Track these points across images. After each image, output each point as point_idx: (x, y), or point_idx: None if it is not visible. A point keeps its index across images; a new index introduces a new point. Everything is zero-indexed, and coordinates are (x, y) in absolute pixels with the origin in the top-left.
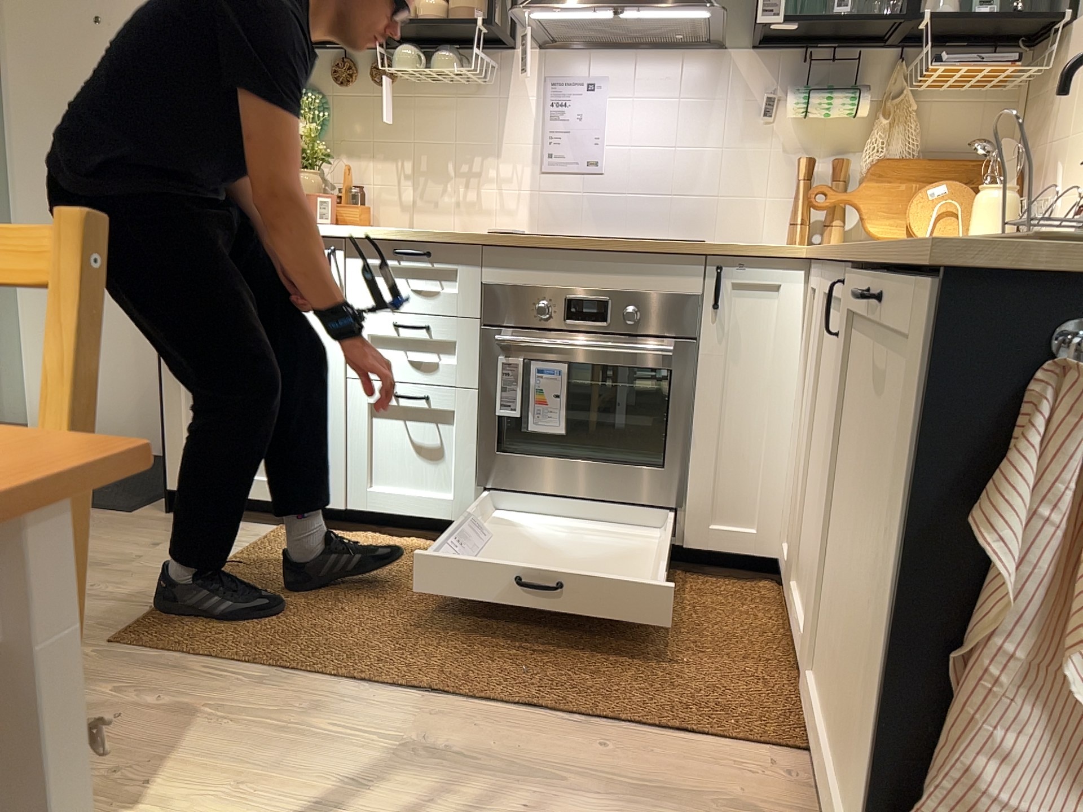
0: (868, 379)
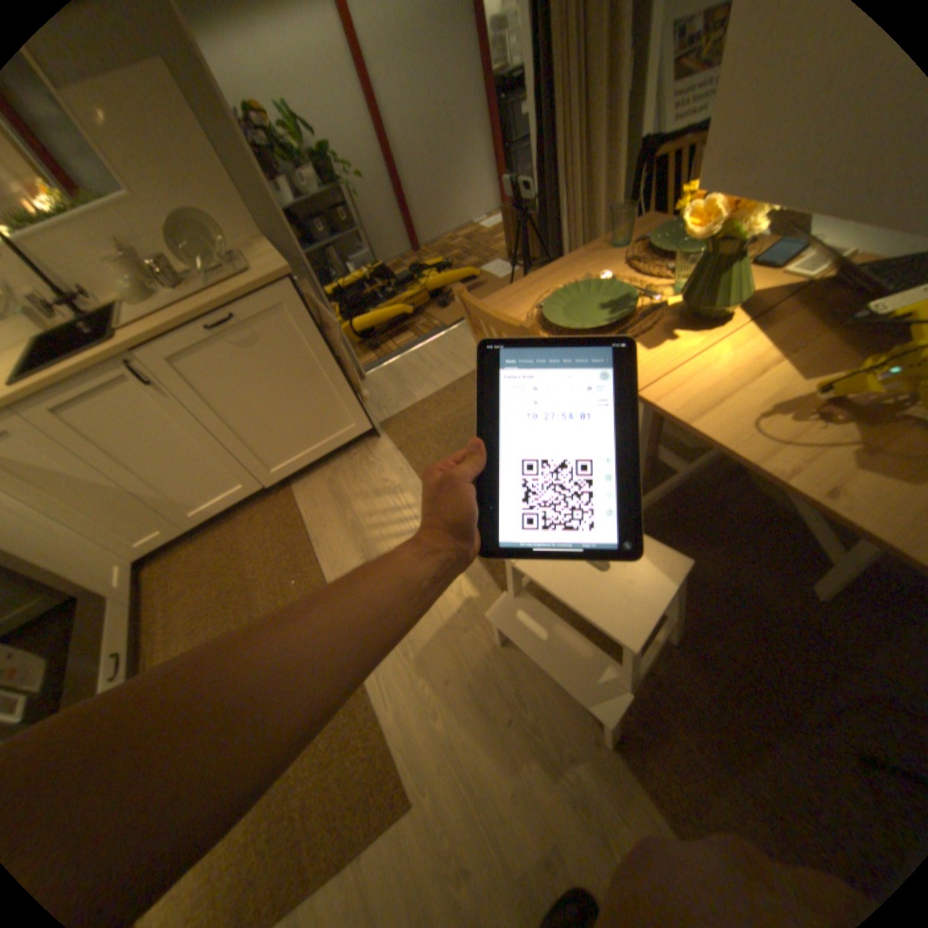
0: (225, 353)
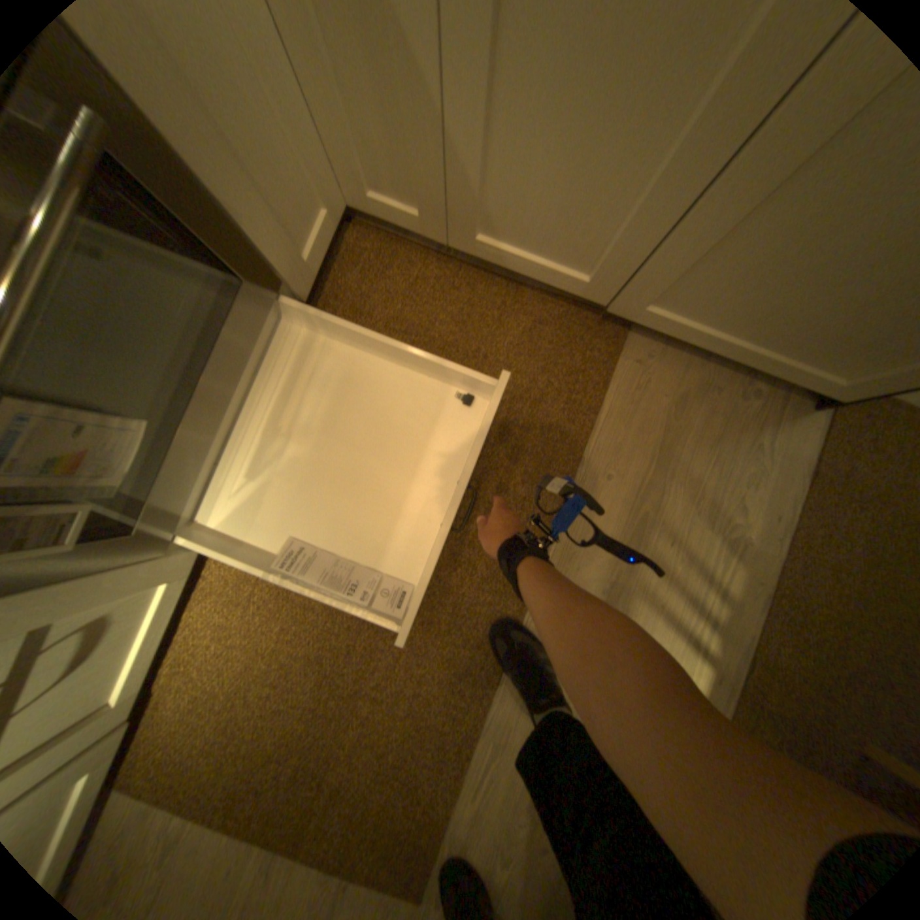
0: None
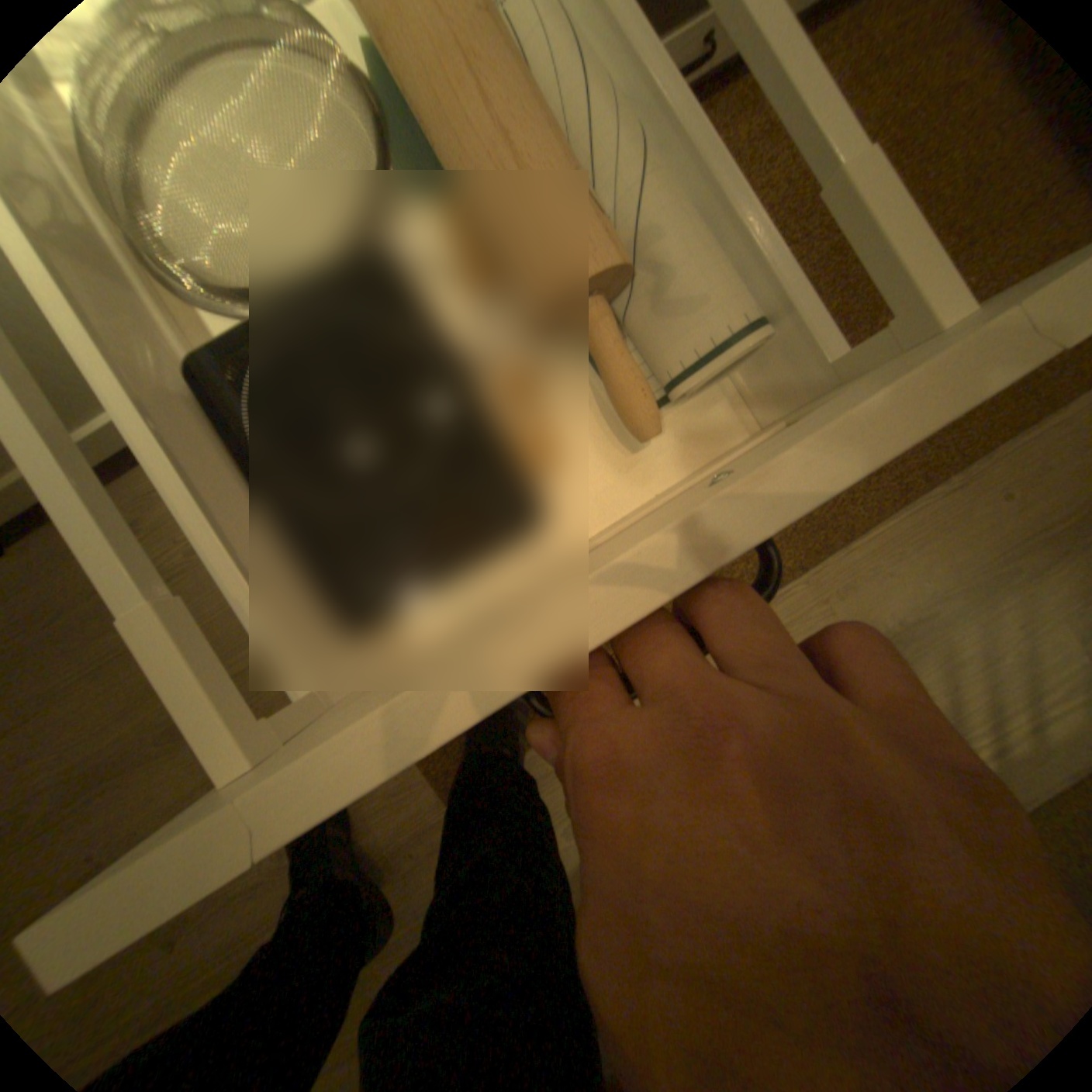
0: None
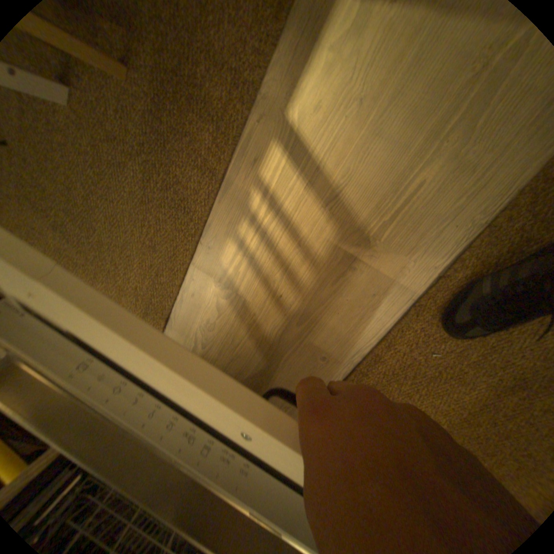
0: None
